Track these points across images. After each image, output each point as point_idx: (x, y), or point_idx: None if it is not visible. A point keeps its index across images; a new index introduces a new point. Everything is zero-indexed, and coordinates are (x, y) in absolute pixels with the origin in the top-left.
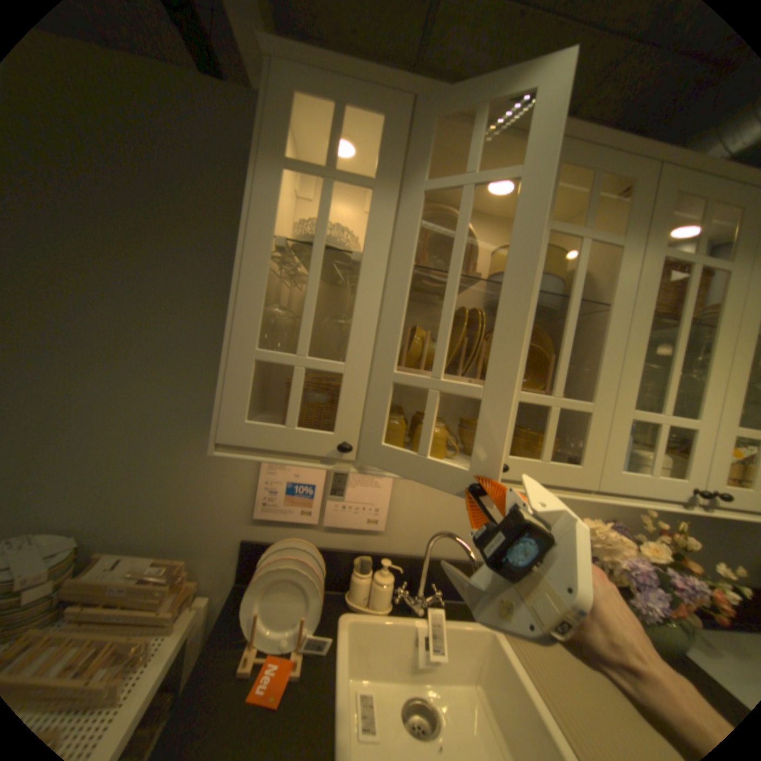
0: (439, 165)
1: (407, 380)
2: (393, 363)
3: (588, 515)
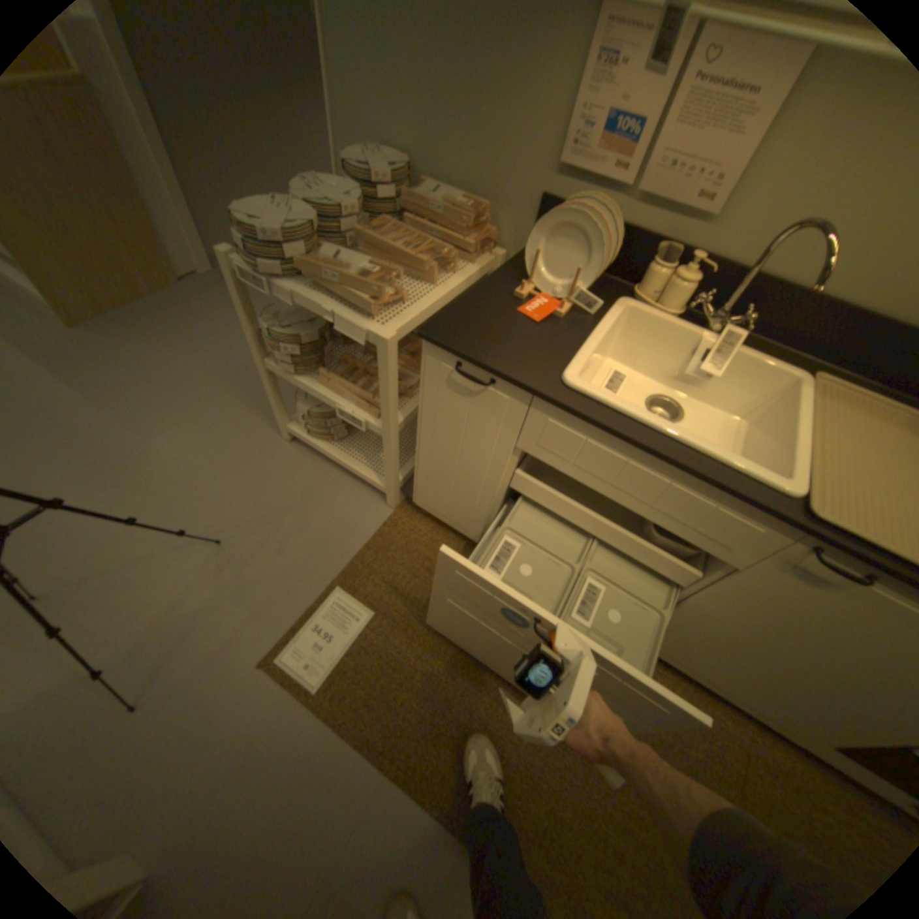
0: None
1: None
2: None
3: None
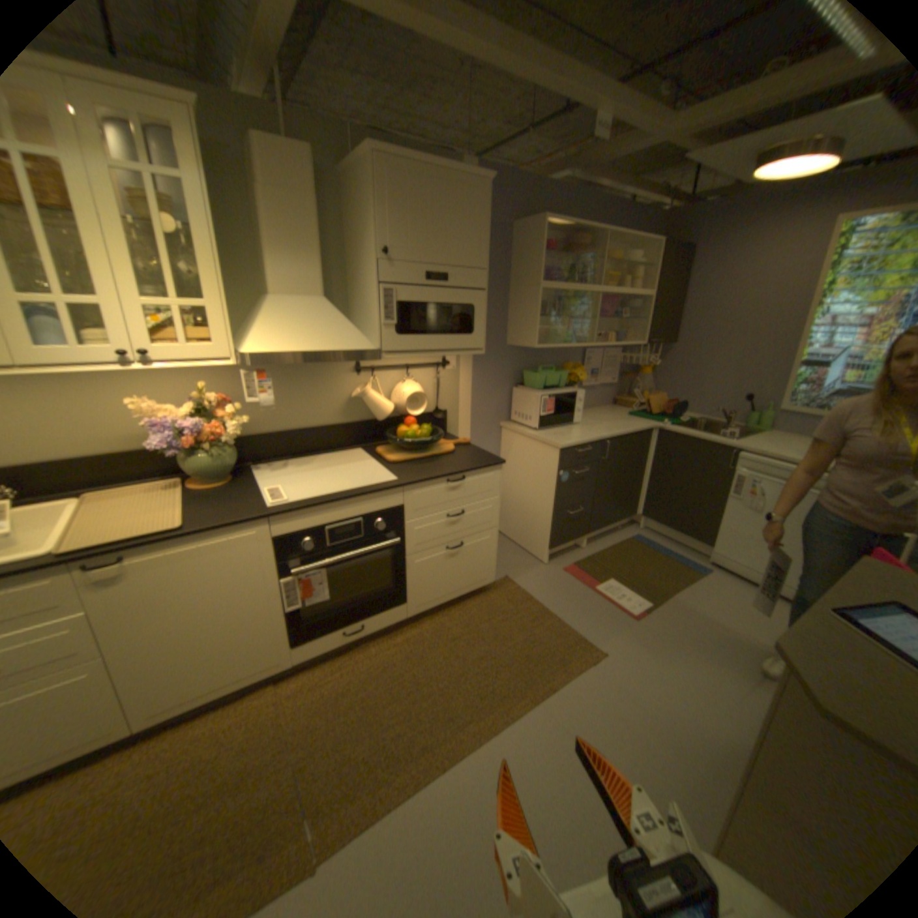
0: None
1: None
2: None
3: (164, 399)
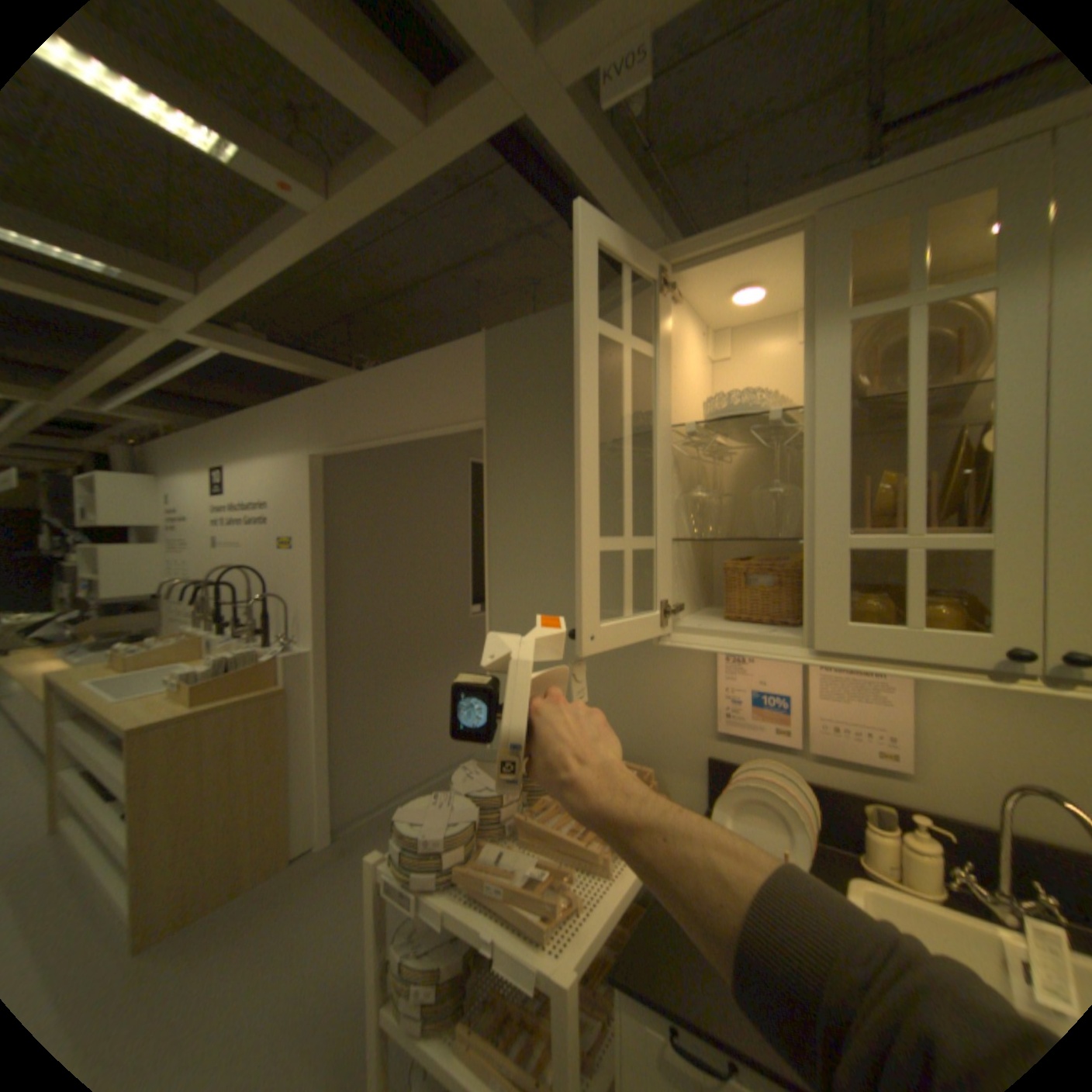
0: (886, 249)
1: (868, 544)
2: (842, 526)
3: None
